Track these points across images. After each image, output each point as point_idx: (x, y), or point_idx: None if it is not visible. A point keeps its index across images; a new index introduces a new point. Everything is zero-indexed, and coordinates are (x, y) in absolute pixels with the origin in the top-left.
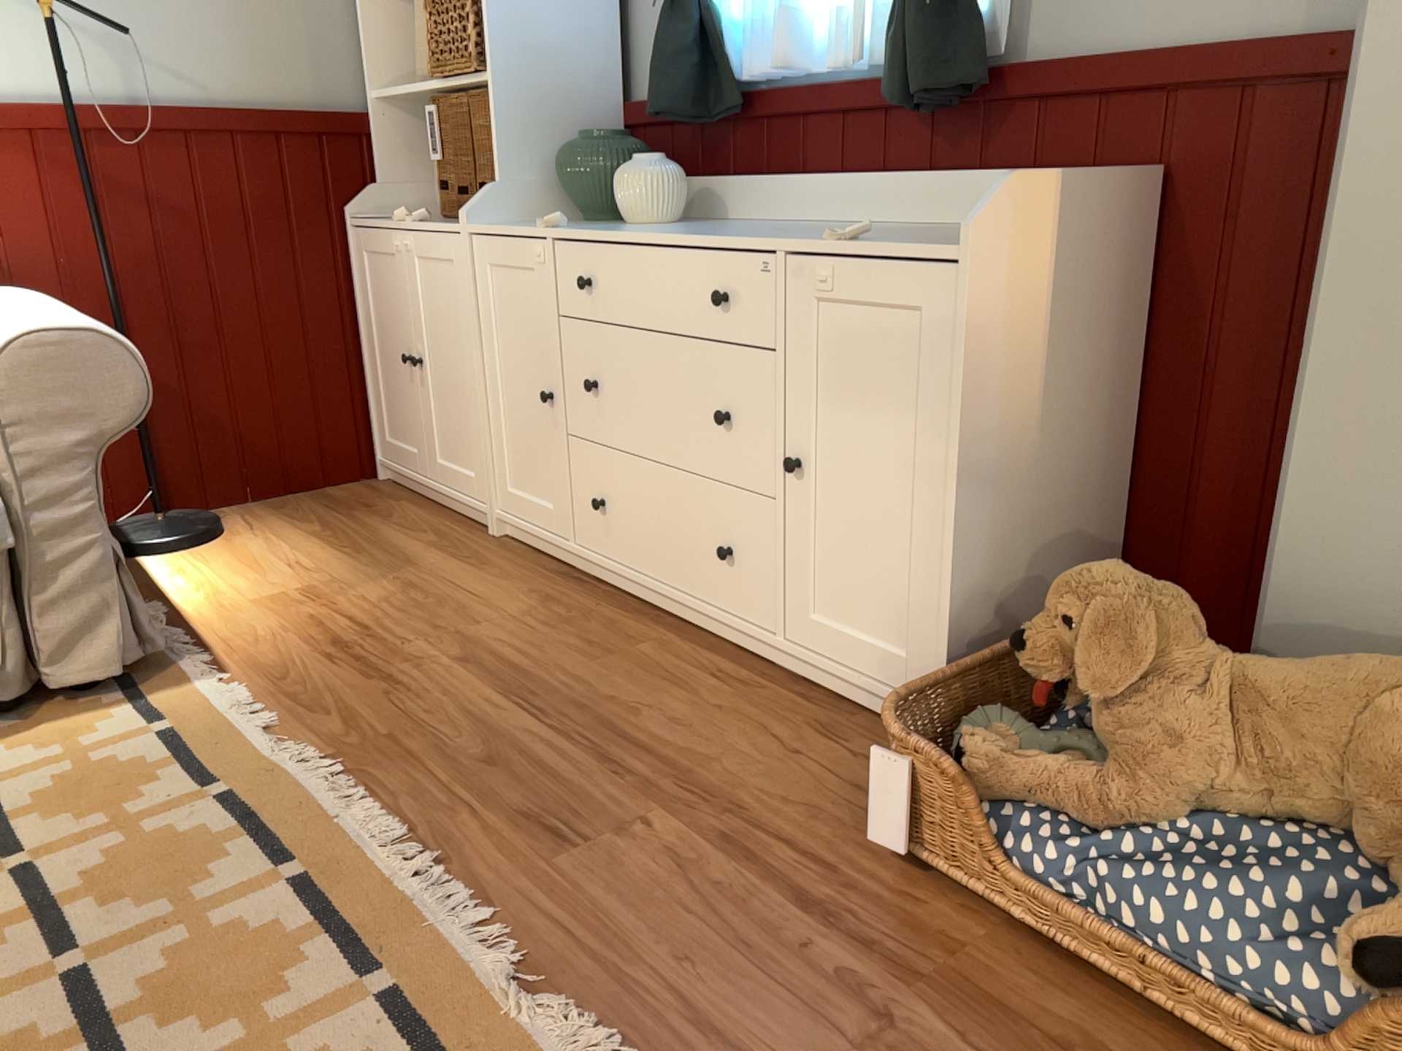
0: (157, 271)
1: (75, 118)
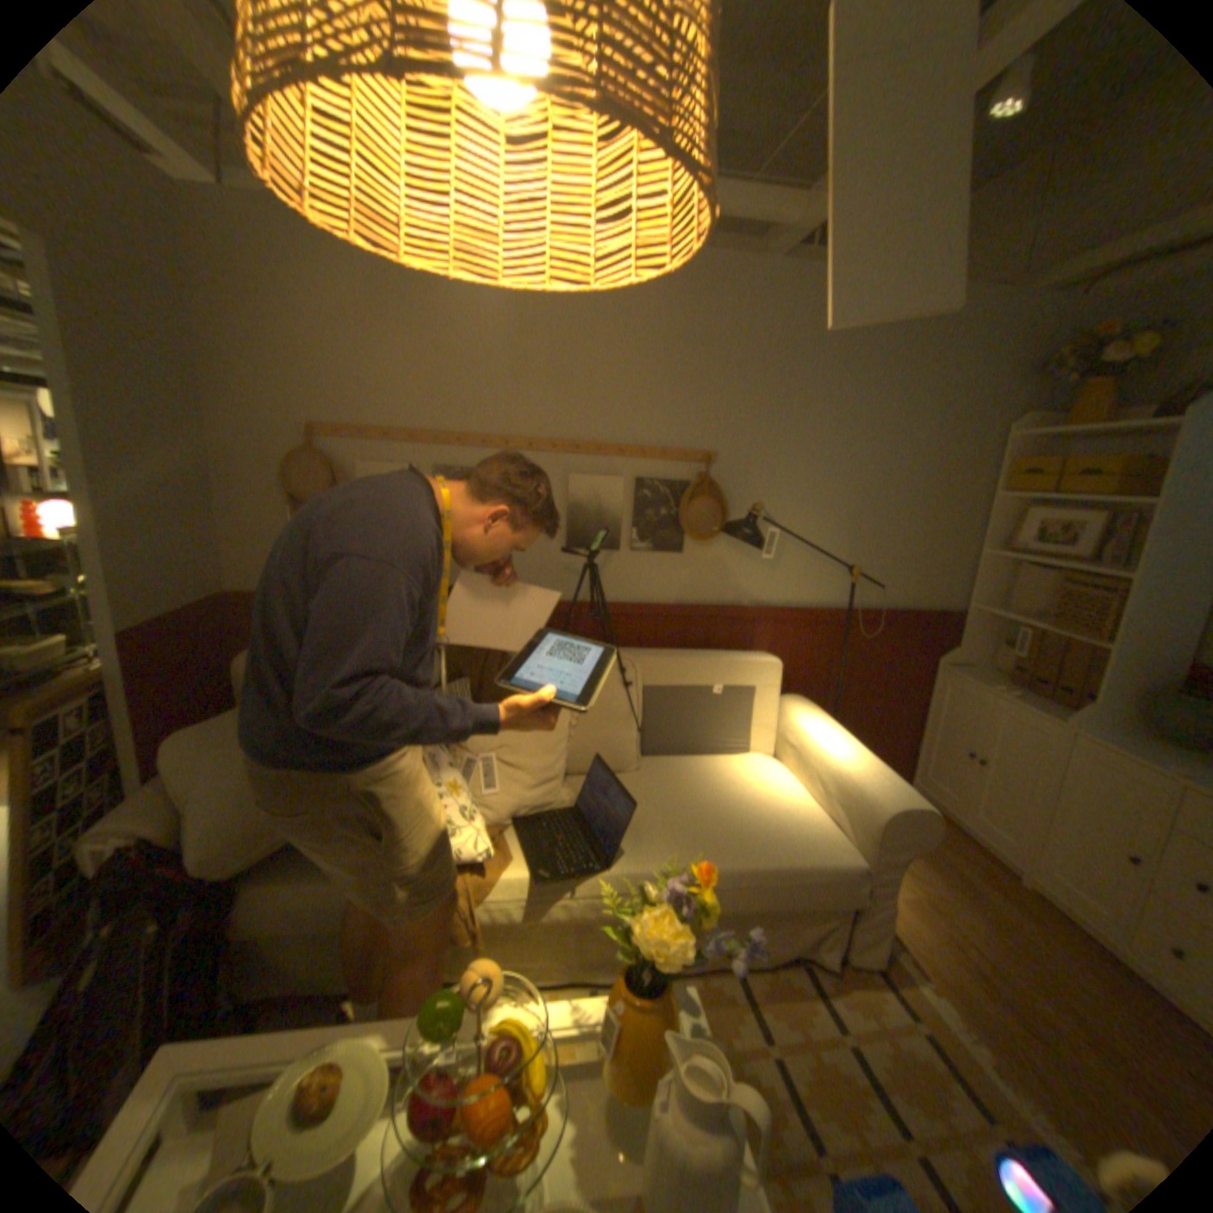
0: (845, 681)
1: (850, 624)
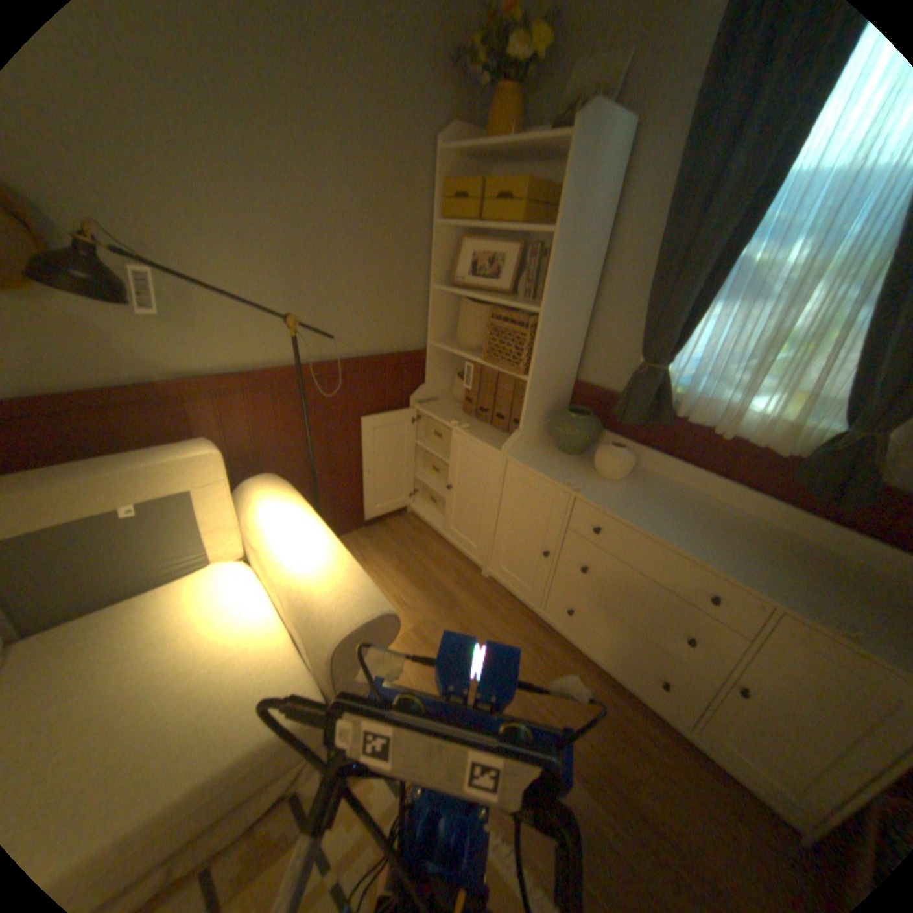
0: (324, 437)
1: (303, 385)
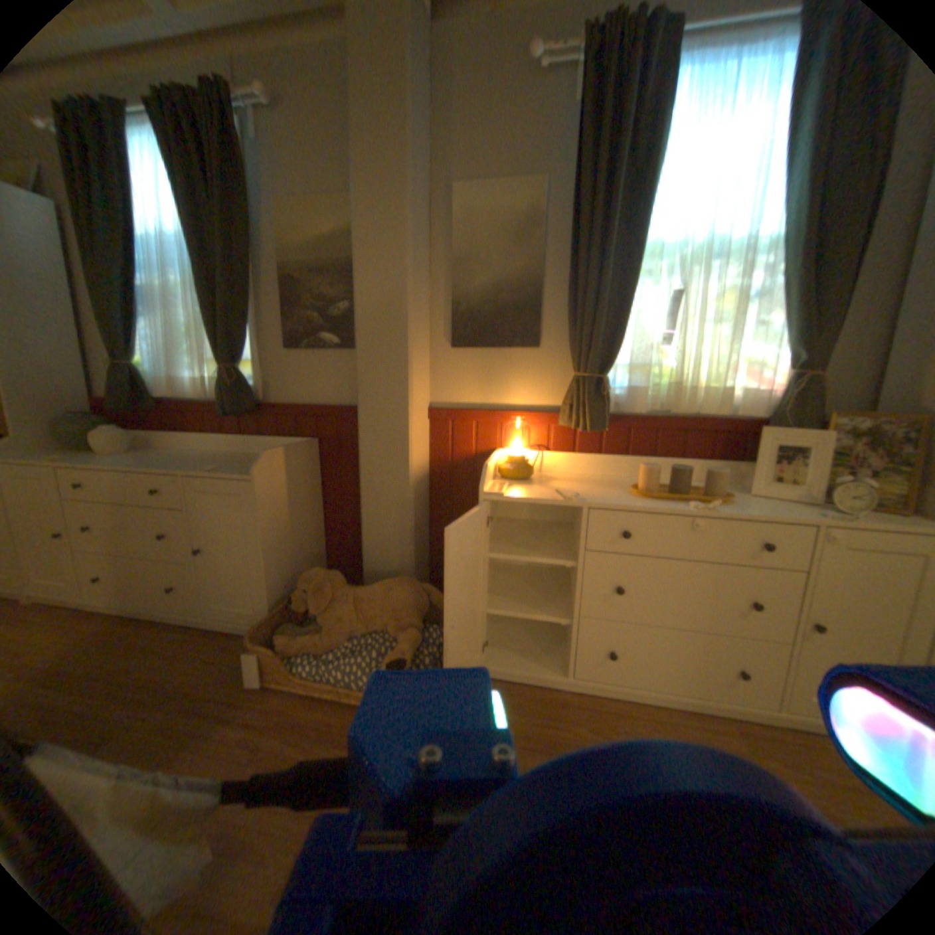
0: None
1: None
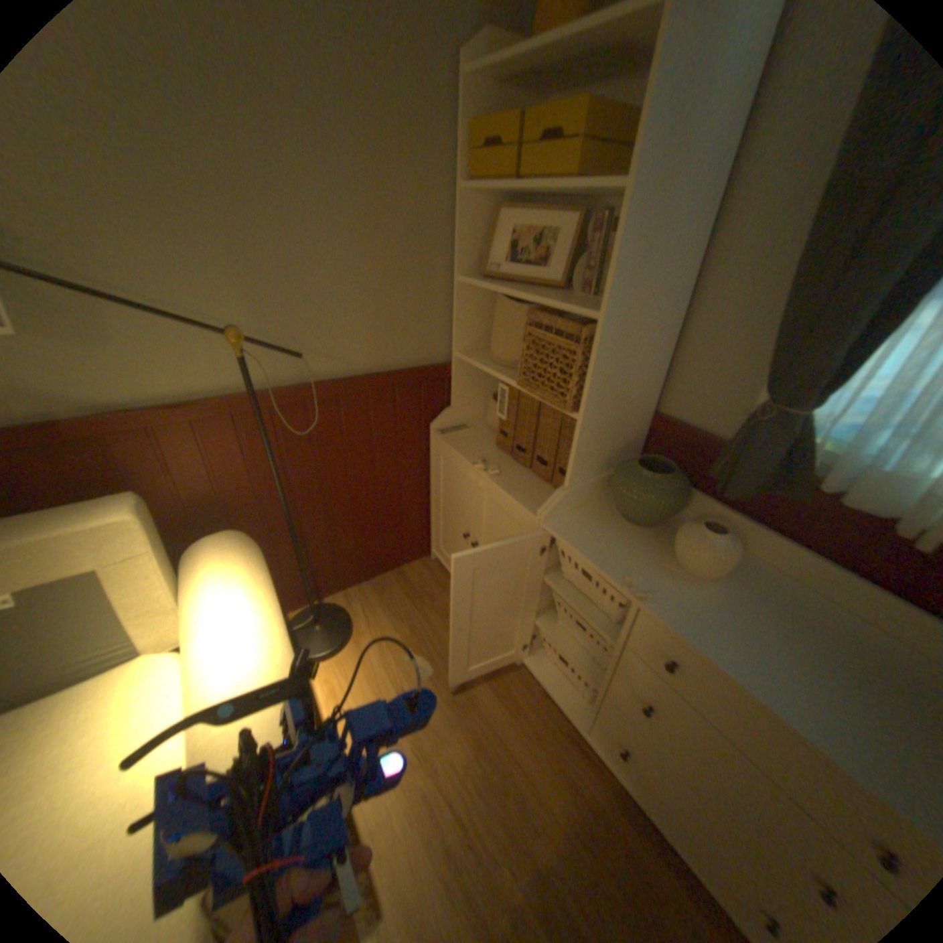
0: (314, 478)
1: (261, 421)
